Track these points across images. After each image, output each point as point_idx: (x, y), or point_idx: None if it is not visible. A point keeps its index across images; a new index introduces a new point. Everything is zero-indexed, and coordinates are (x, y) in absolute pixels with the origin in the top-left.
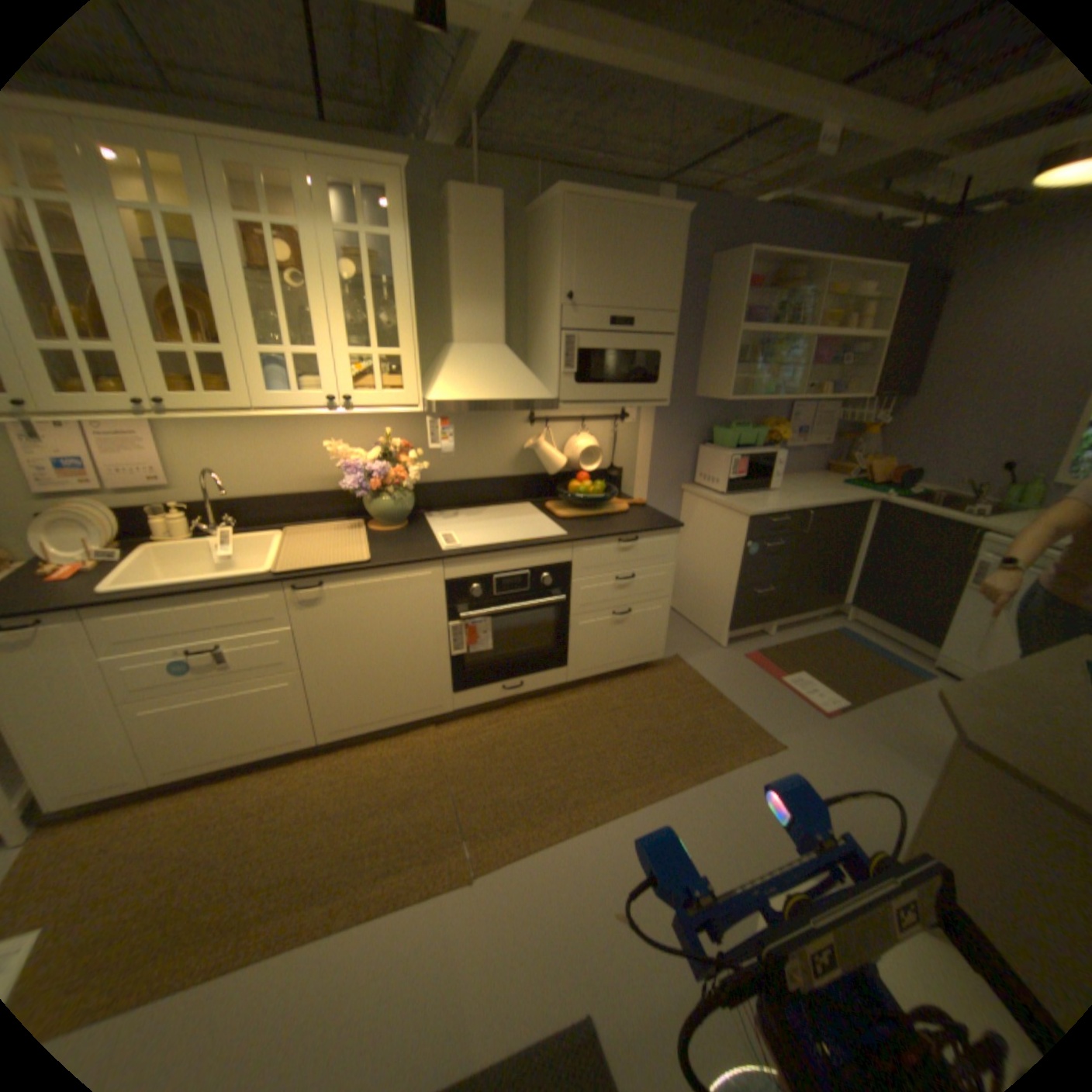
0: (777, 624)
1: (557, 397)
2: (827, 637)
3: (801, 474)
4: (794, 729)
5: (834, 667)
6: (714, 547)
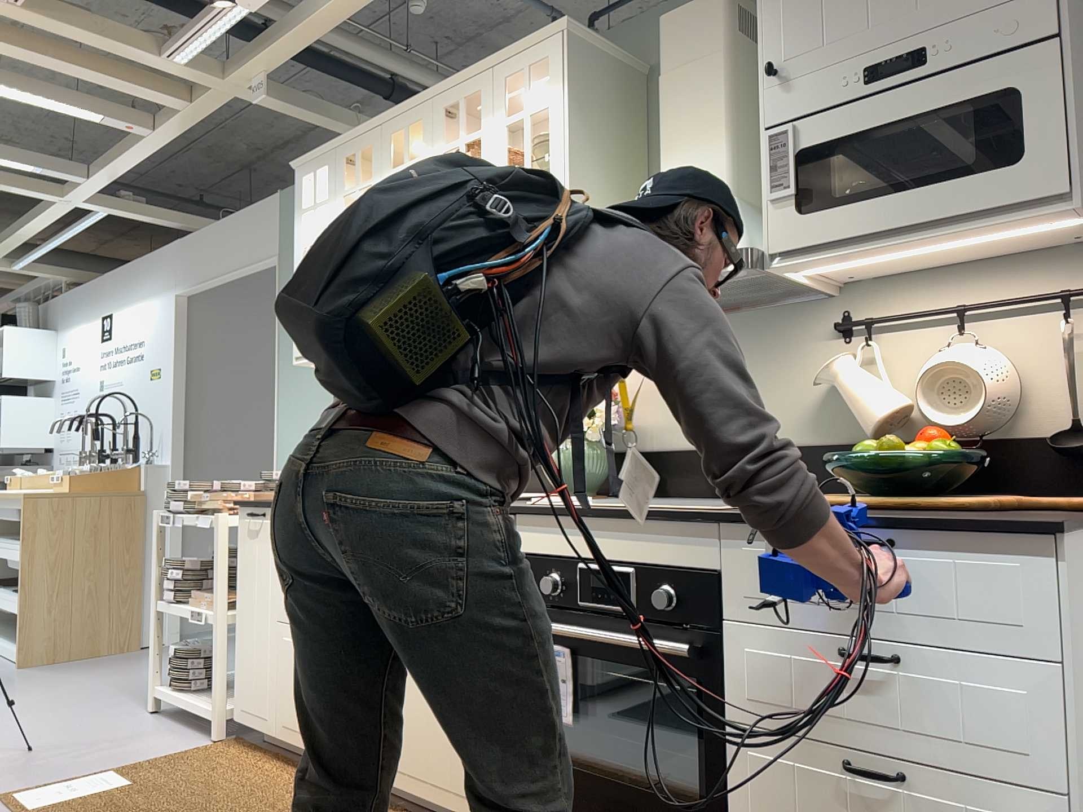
0: None
1: (761, 244)
2: None
3: None
4: None
5: None
6: None
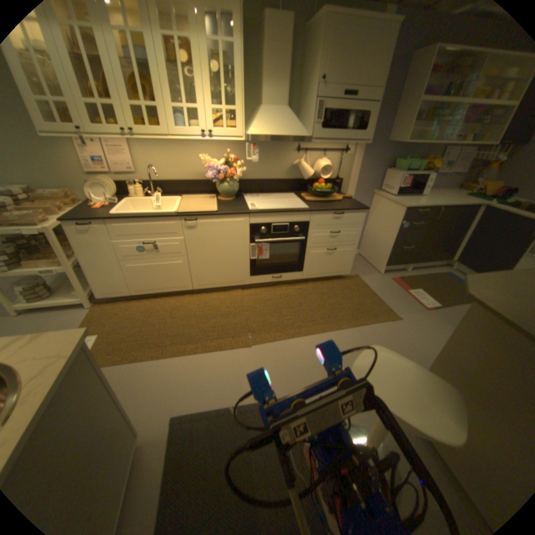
0: (413, 265)
1: (312, 135)
2: (439, 275)
3: (445, 189)
4: (409, 312)
5: (438, 289)
6: (386, 223)
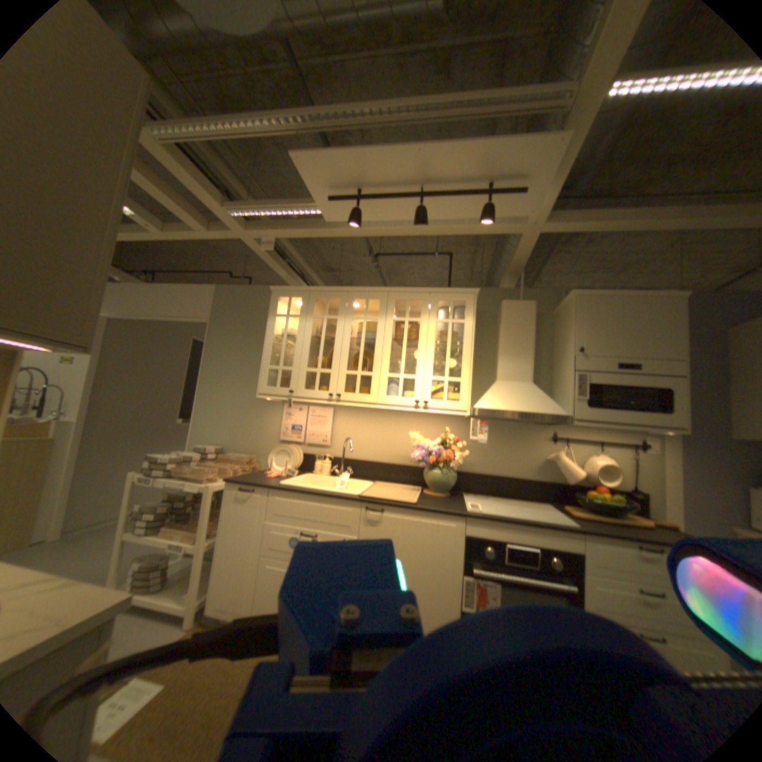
0: None
1: (571, 414)
2: None
3: None
4: None
5: None
6: None
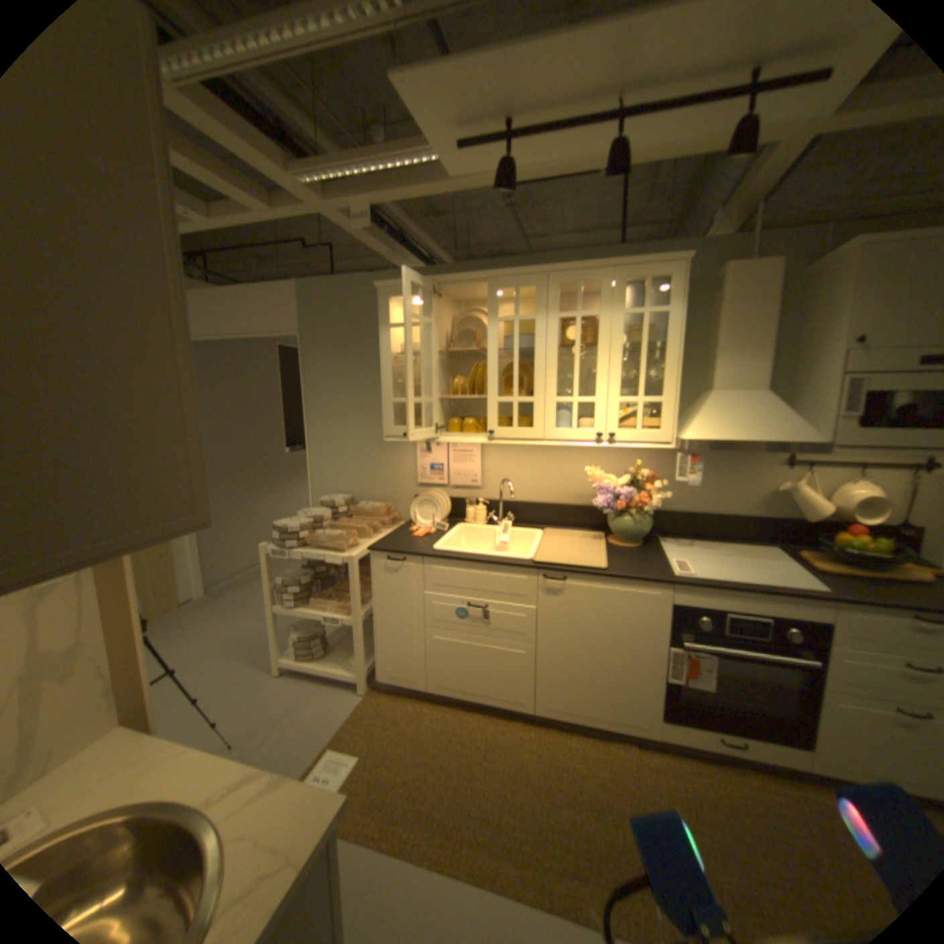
0: None
1: (833, 440)
2: None
3: None
4: None
5: None
6: None
